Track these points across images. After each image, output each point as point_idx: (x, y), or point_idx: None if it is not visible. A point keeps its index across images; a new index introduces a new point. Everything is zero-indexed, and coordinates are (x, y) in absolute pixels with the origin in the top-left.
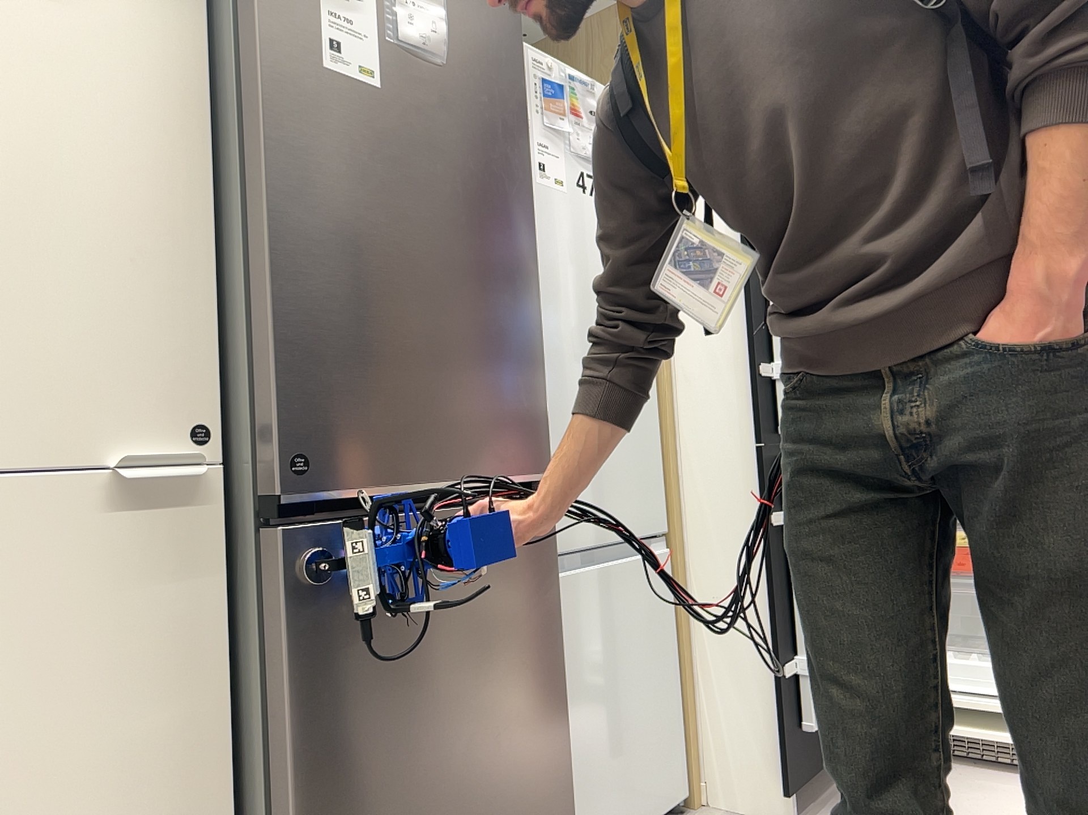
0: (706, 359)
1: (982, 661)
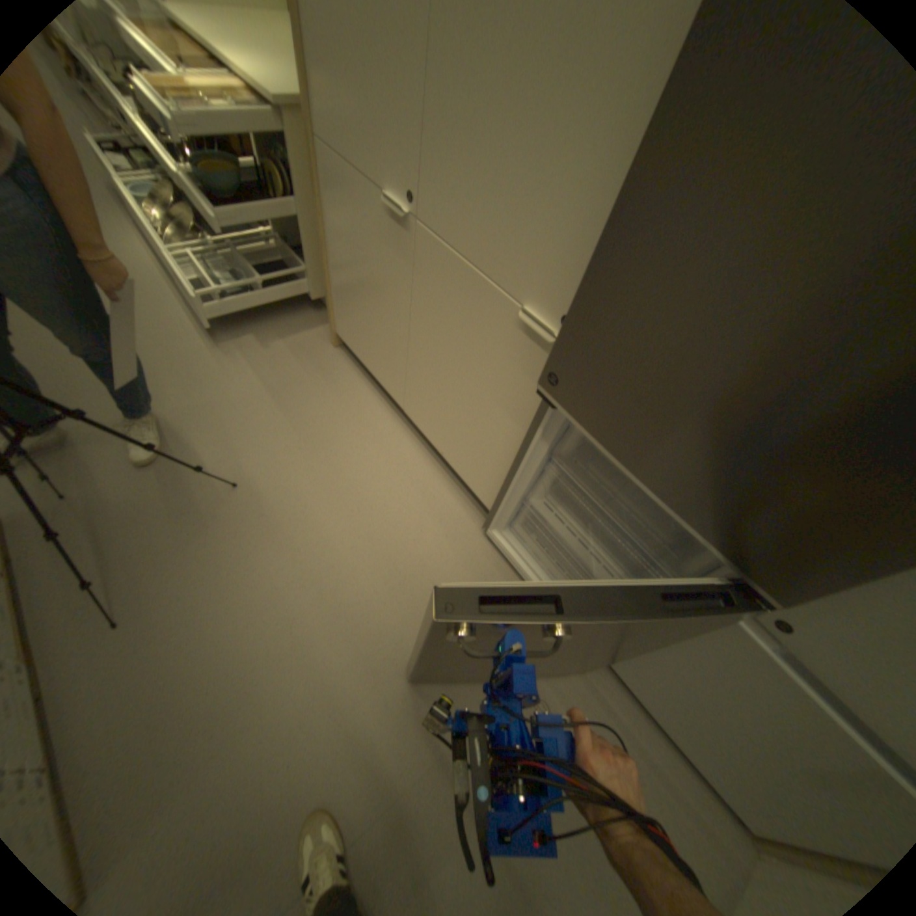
0: None
1: None
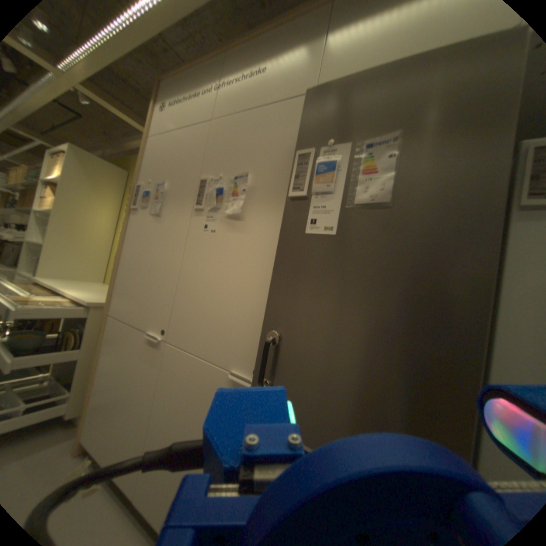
0: None
1: None
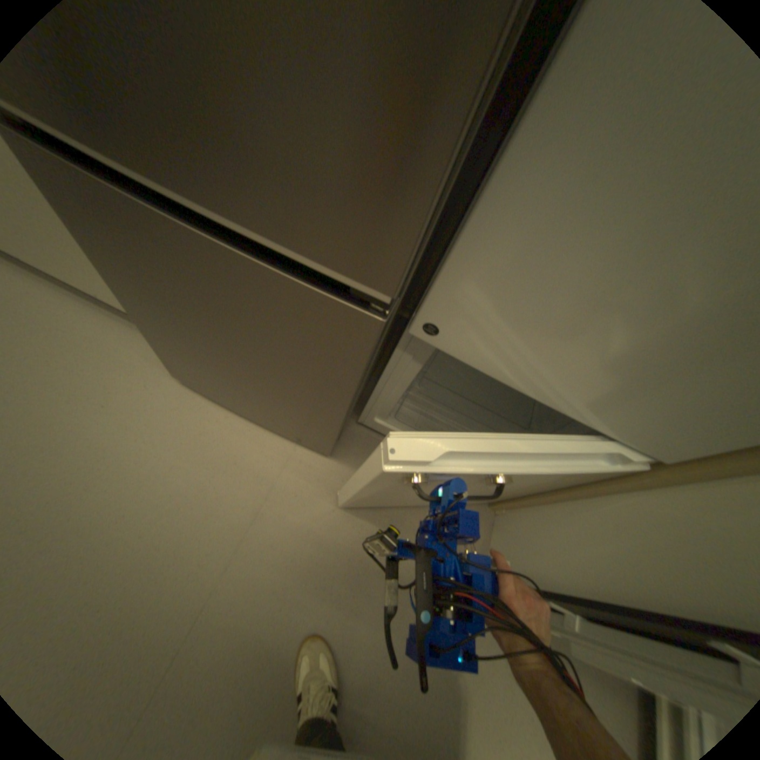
0: None
1: None
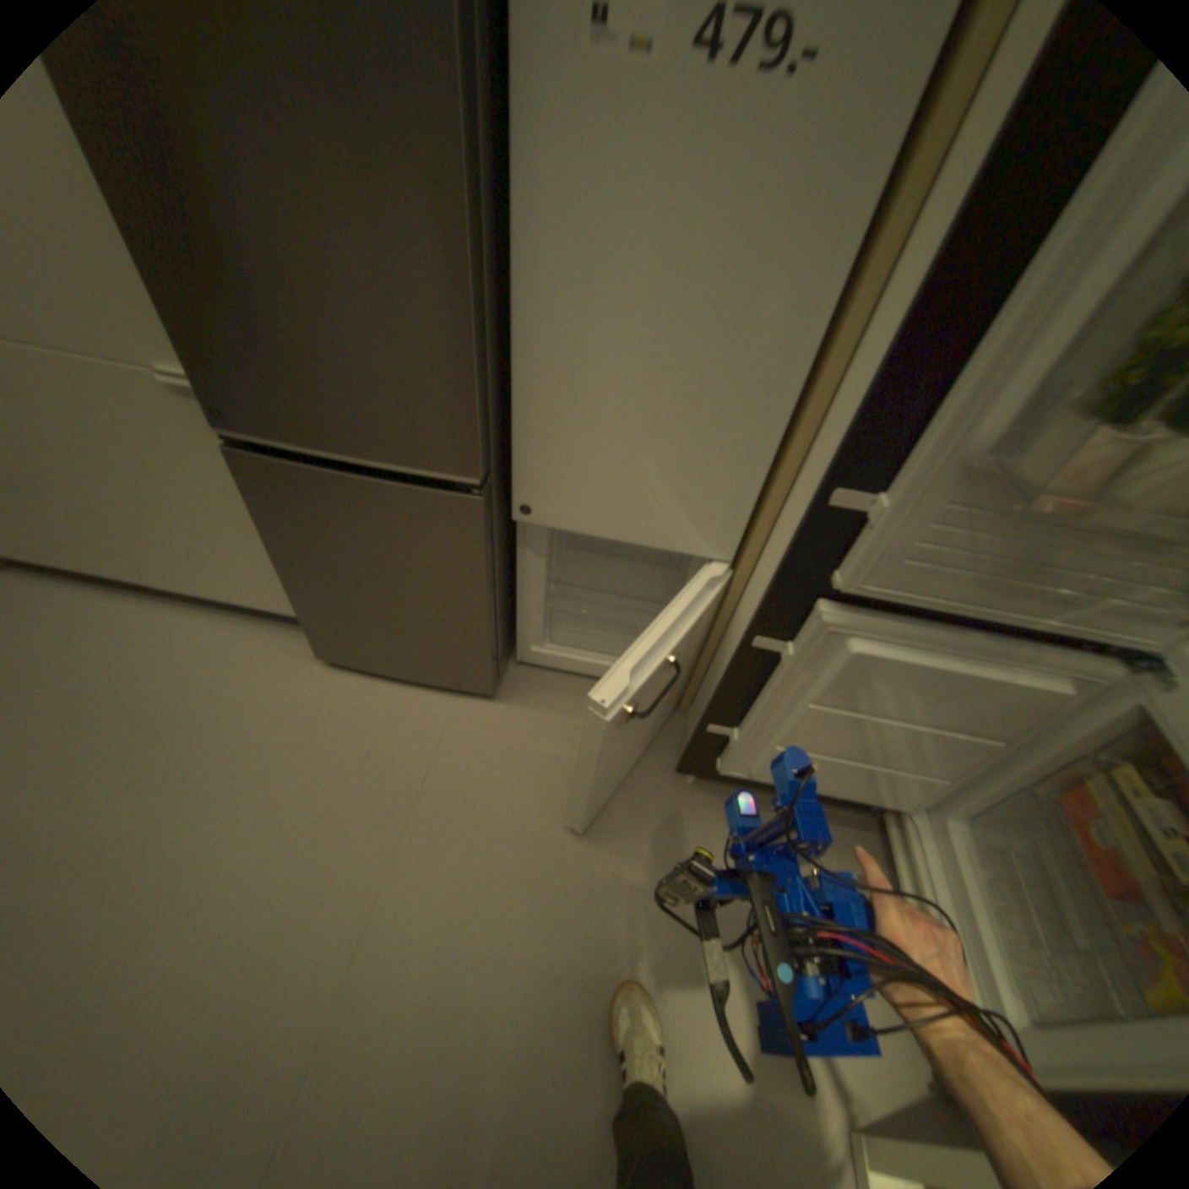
0: (842, 422)
1: (992, 912)
